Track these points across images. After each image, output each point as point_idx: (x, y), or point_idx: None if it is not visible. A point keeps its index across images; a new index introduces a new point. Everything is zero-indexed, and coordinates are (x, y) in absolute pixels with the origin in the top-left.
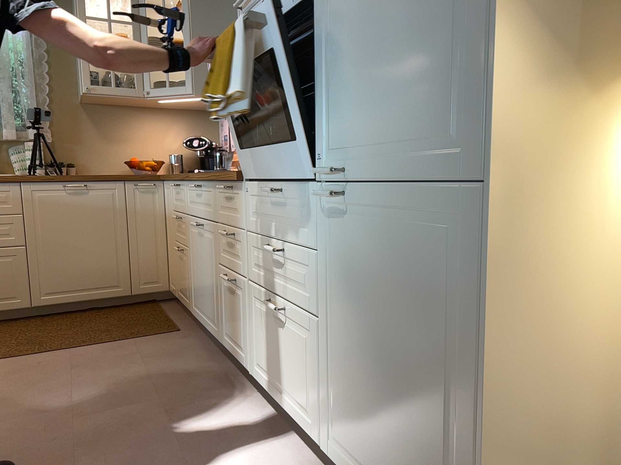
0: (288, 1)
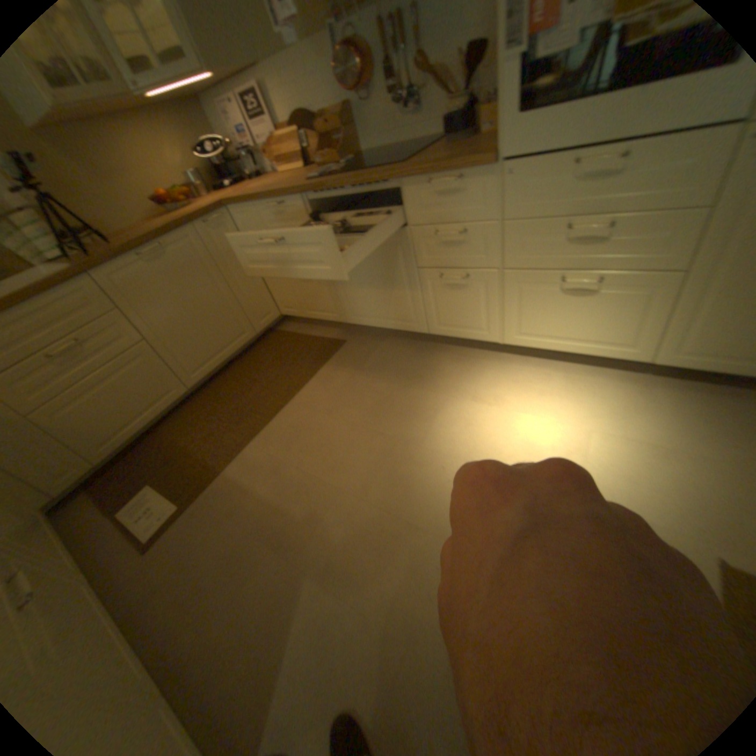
0: None
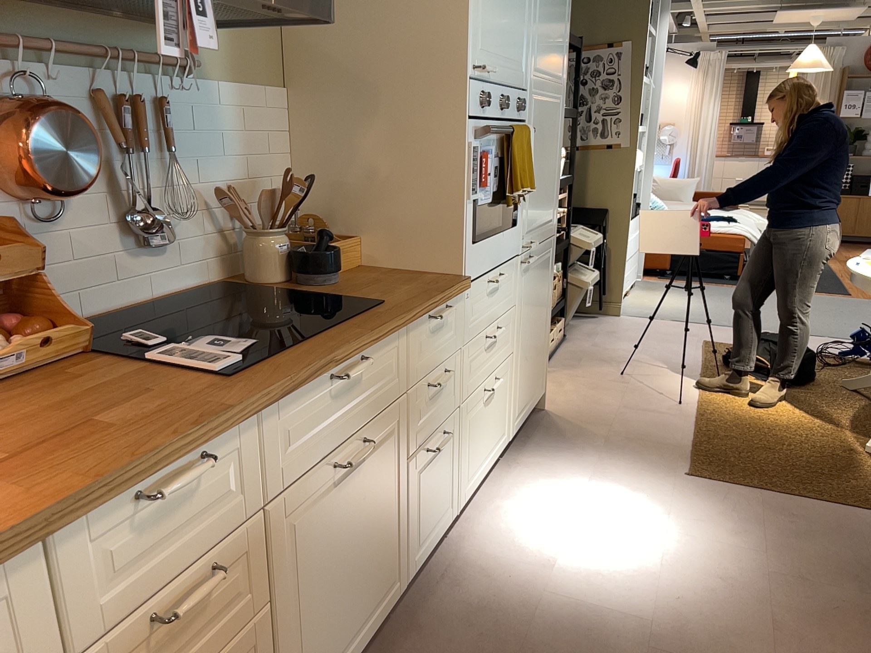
0: (513, 110)
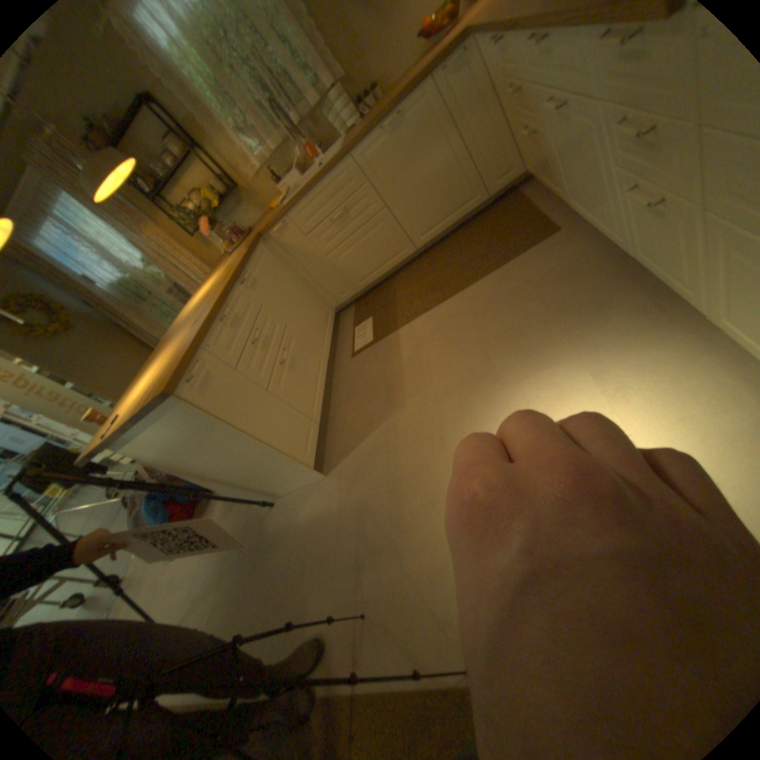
0: None
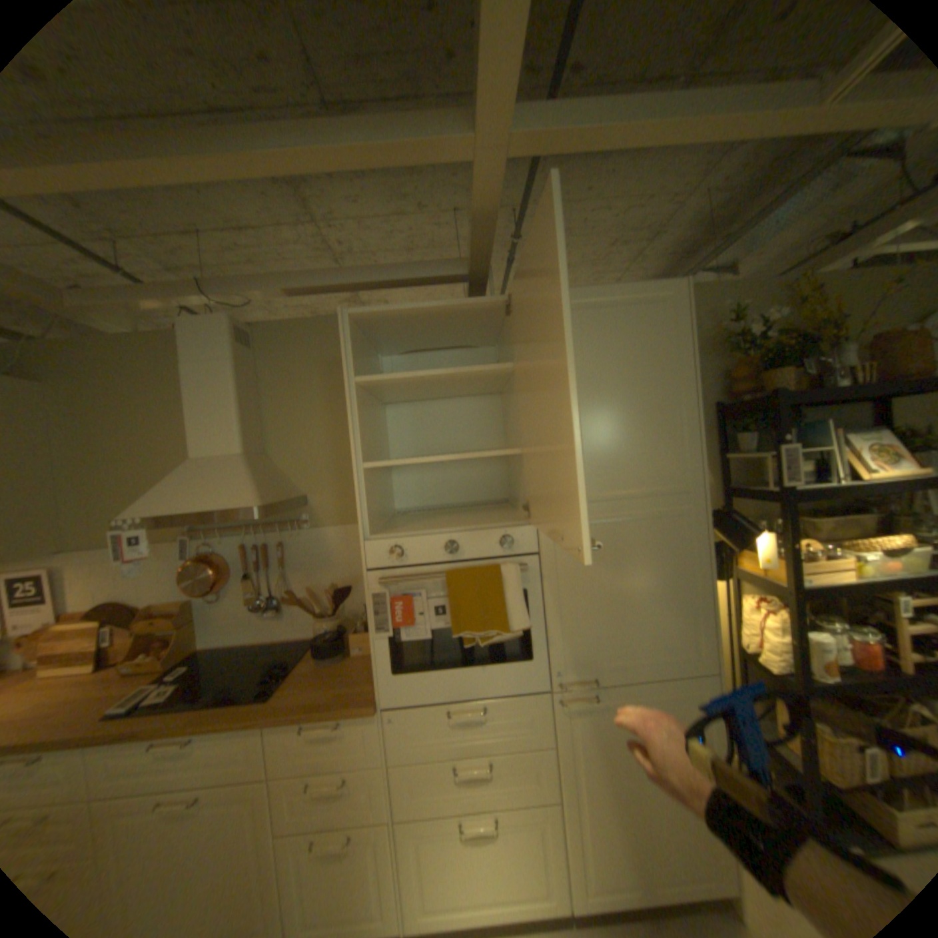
0: (486, 548)
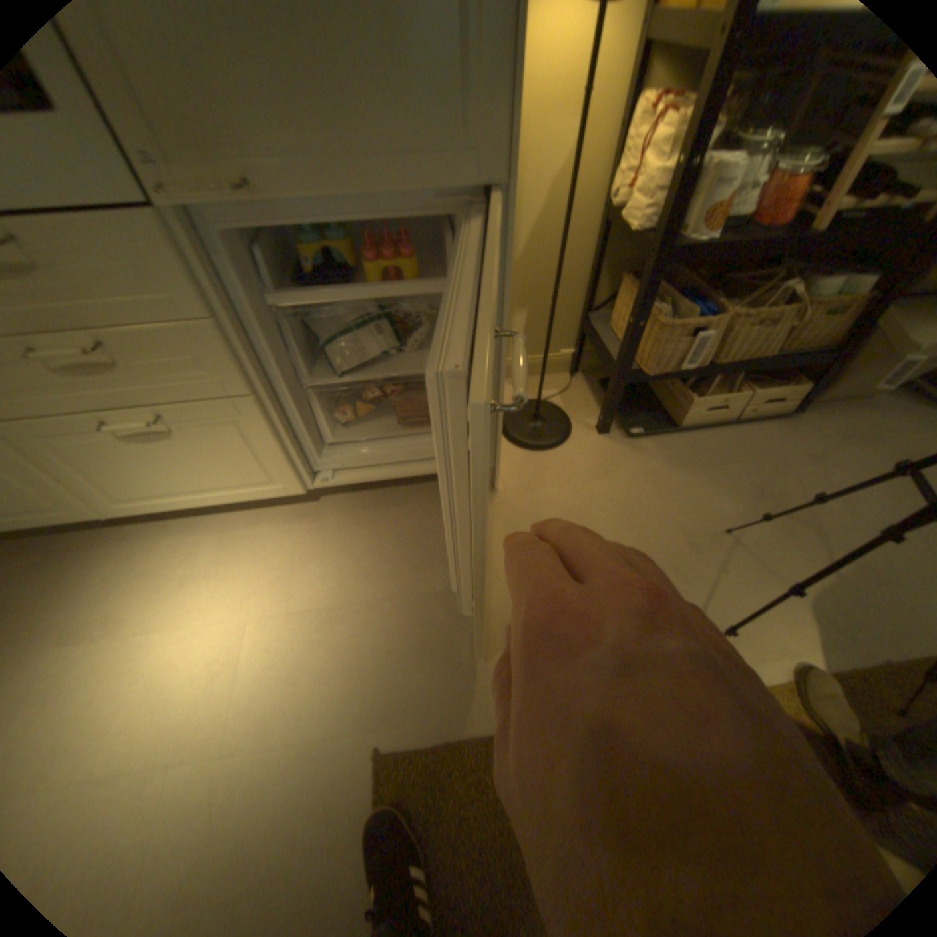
0: None
